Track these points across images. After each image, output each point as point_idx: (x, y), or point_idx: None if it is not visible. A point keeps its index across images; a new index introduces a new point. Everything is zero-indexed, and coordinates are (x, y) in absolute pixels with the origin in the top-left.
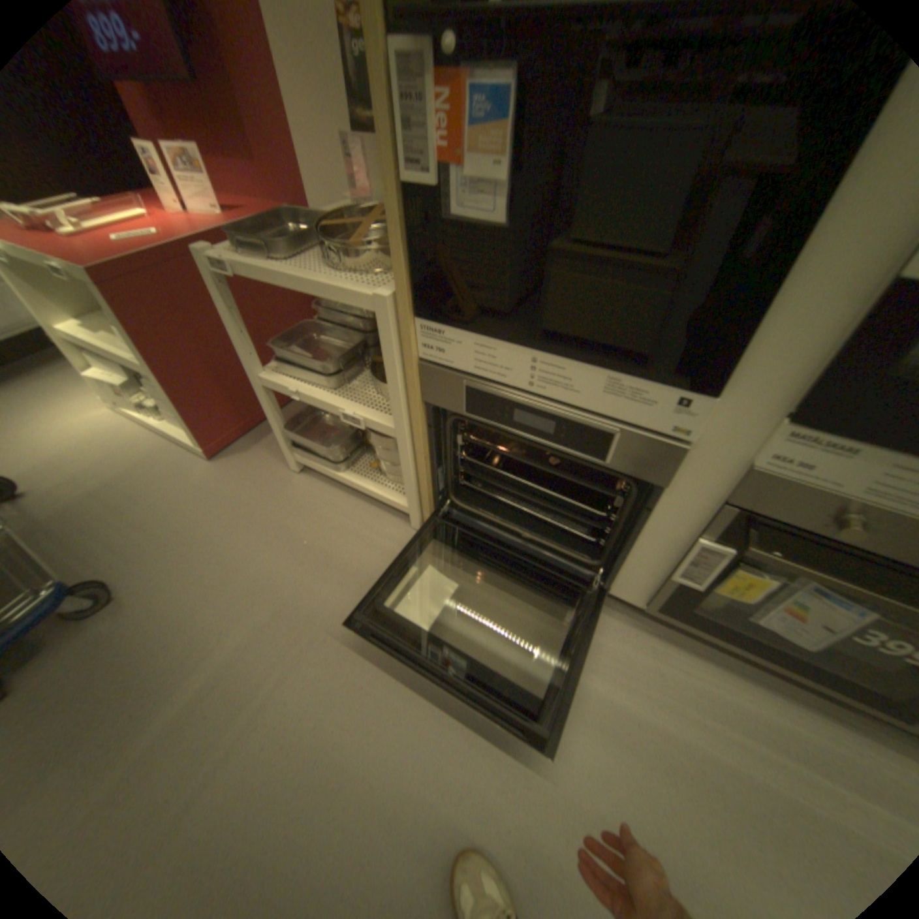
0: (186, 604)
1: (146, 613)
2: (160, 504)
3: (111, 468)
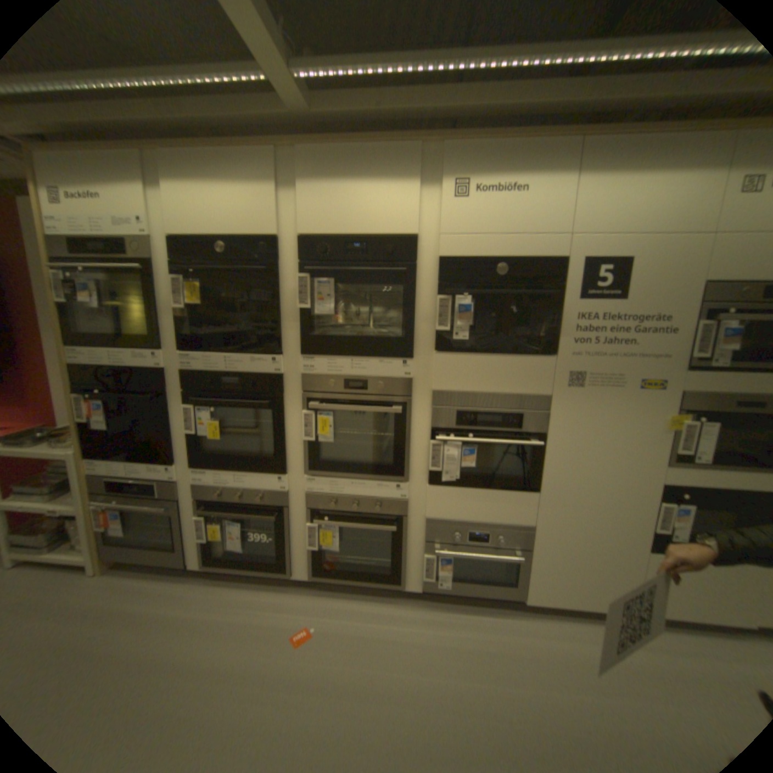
0: None
1: None
2: None
3: None
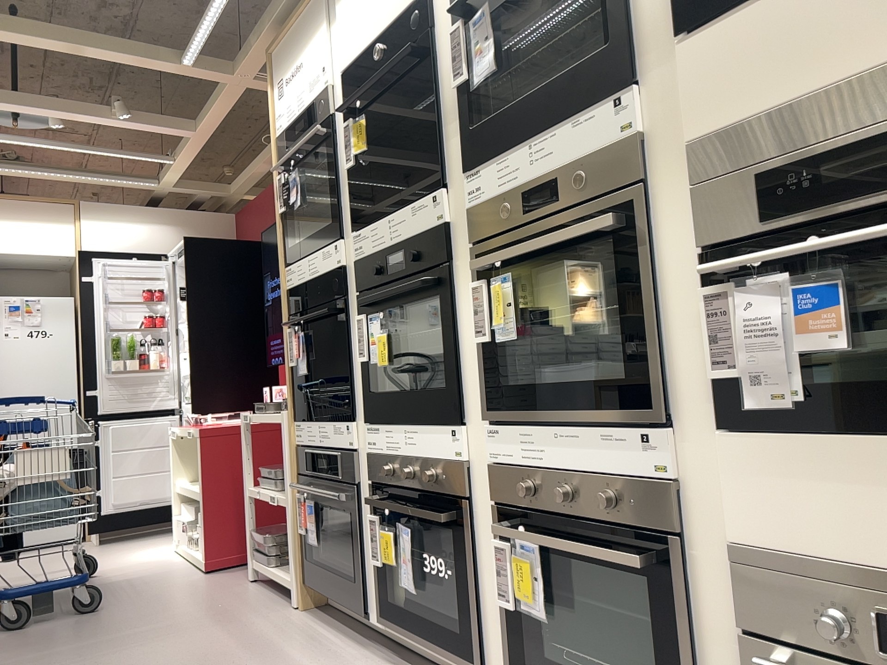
0: (129, 616)
1: (108, 616)
2: (158, 584)
3: (149, 571)
